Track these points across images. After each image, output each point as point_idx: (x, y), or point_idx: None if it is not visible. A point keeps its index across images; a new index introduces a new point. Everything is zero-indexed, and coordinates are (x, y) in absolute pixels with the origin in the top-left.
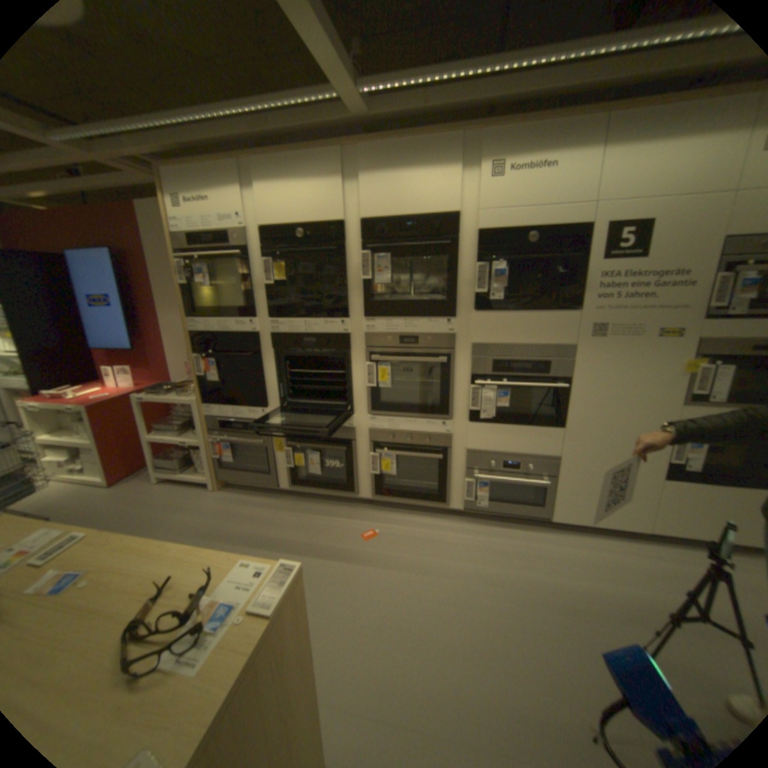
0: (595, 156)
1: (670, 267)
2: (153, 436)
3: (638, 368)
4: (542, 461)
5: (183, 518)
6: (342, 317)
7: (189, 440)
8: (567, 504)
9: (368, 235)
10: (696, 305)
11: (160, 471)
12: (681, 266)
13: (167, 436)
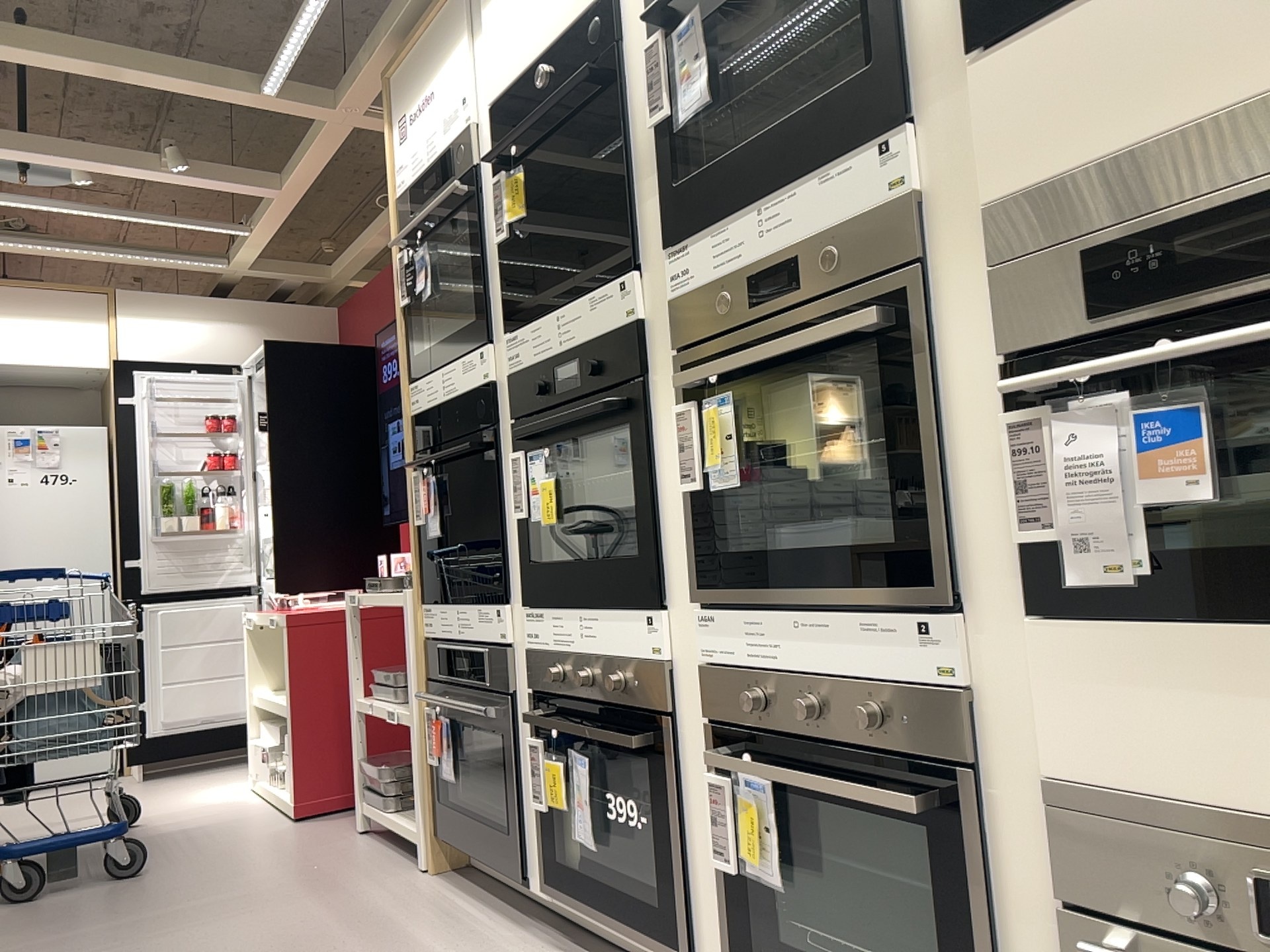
0: None
1: None
2: (373, 695)
3: None
4: None
5: (311, 903)
6: (622, 267)
7: (407, 707)
8: None
9: None
10: None
11: (376, 795)
12: None
13: (390, 697)
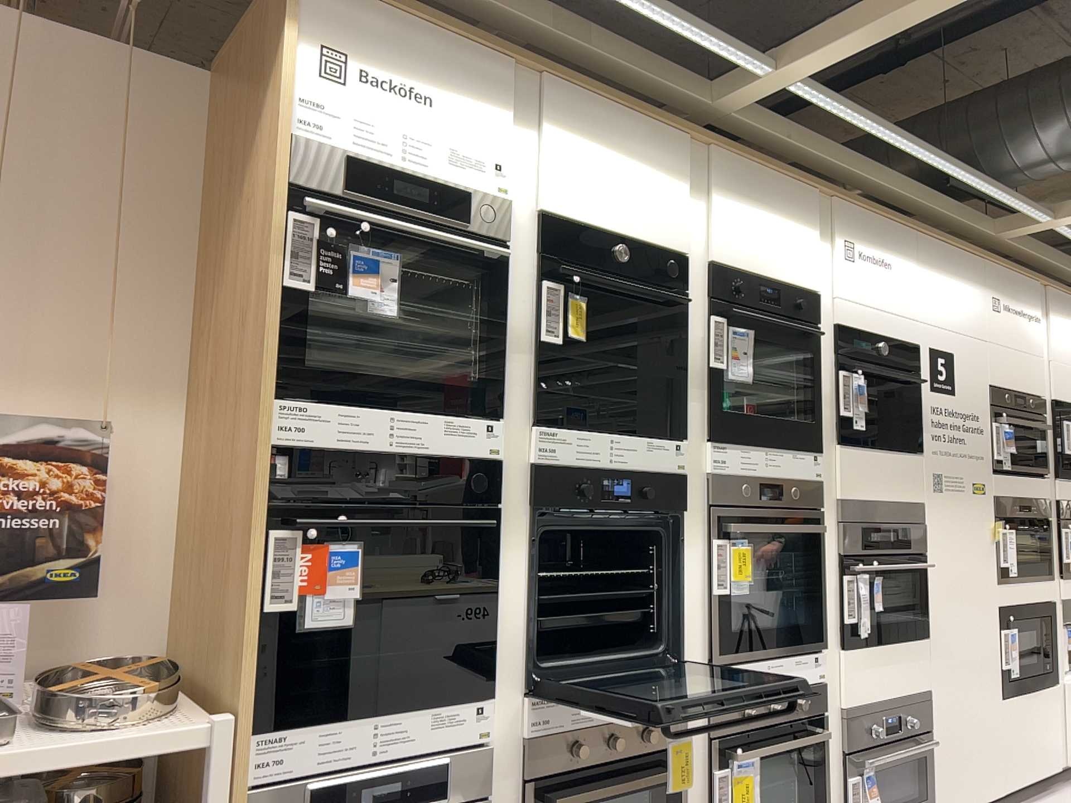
0: (912, 272)
1: (966, 409)
2: None
3: (965, 534)
4: (916, 701)
5: None
6: (674, 435)
7: None
8: (943, 775)
9: (721, 290)
10: (985, 456)
11: None
12: (971, 410)
13: None
